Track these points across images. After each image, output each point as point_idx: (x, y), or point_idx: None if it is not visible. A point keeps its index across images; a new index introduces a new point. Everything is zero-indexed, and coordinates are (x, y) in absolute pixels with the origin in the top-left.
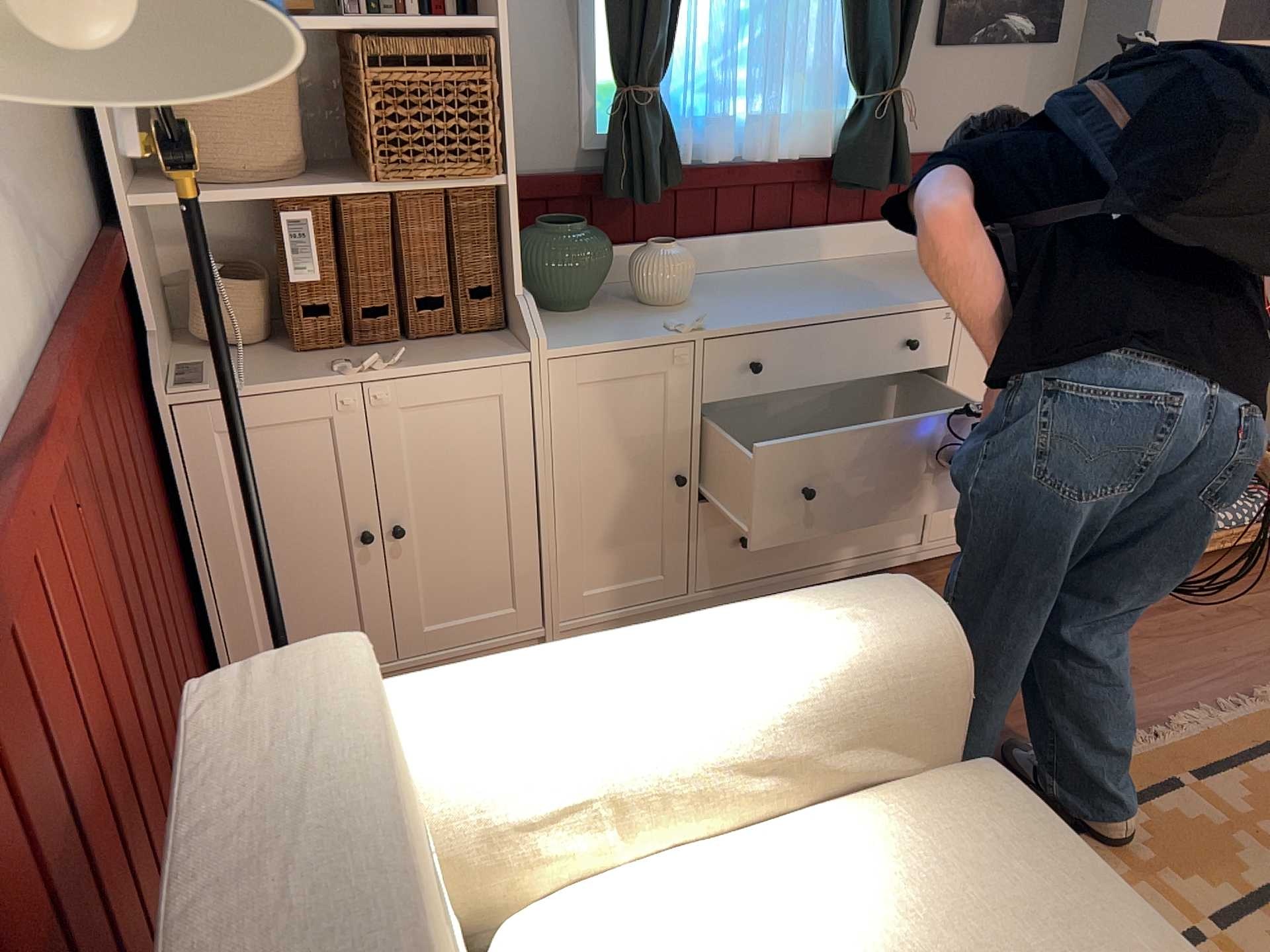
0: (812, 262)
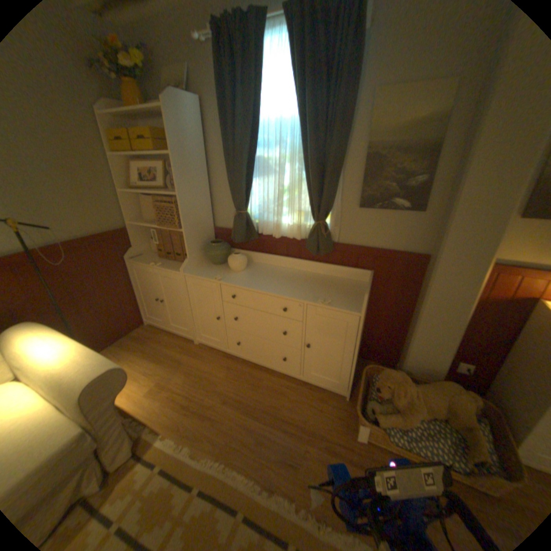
0: (303, 271)
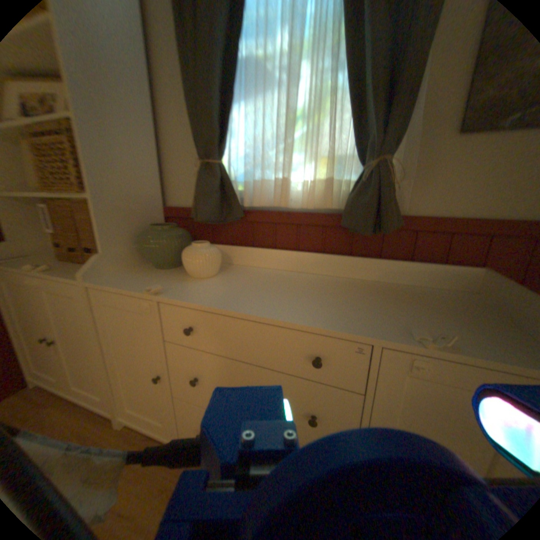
0: (333, 276)
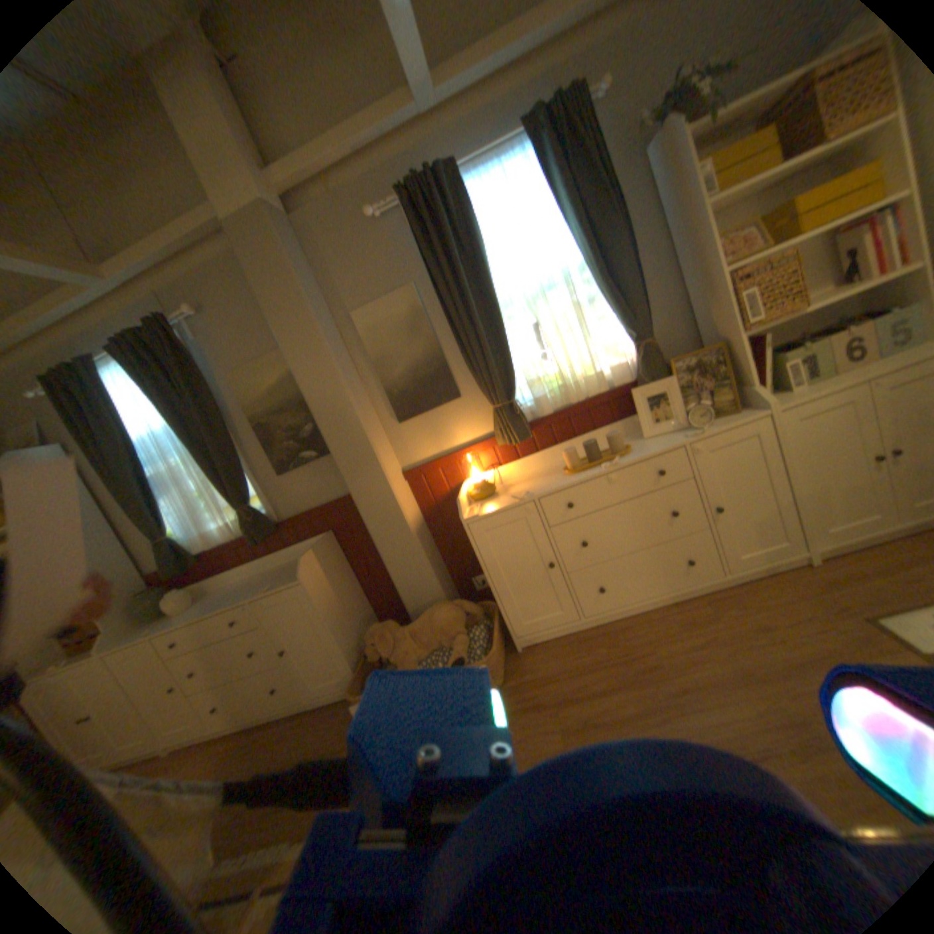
0: (265, 571)
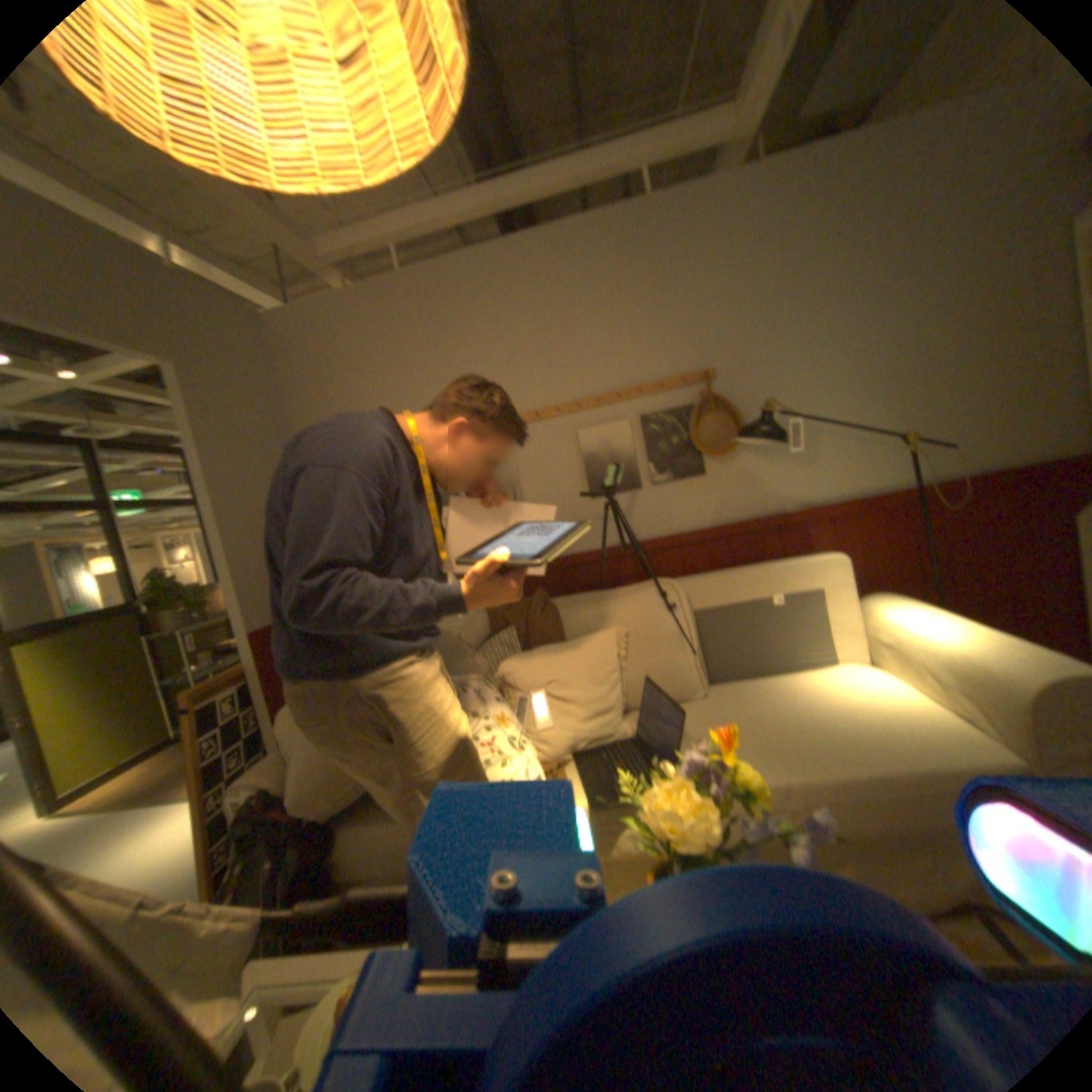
0: None
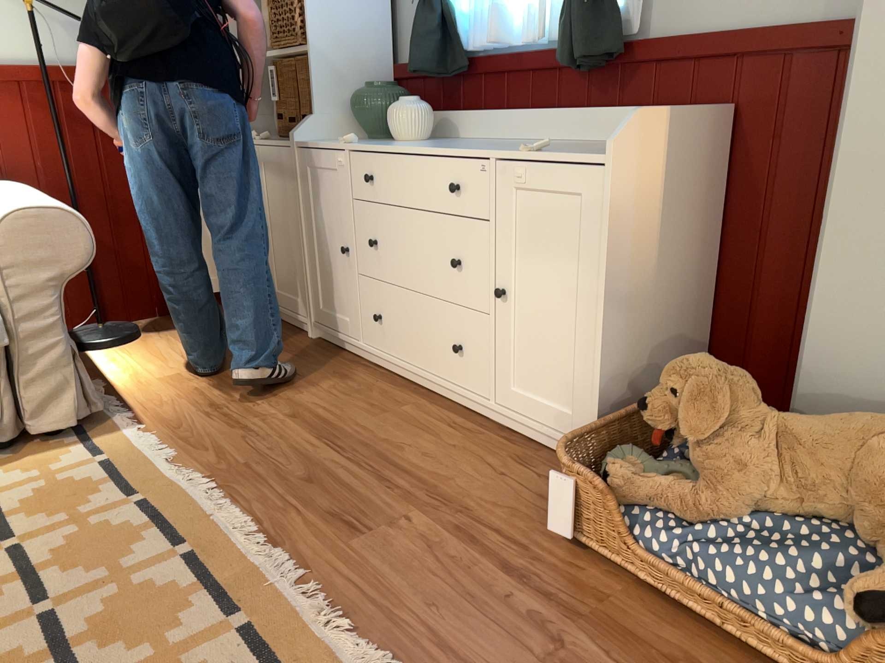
0: (557, 141)
